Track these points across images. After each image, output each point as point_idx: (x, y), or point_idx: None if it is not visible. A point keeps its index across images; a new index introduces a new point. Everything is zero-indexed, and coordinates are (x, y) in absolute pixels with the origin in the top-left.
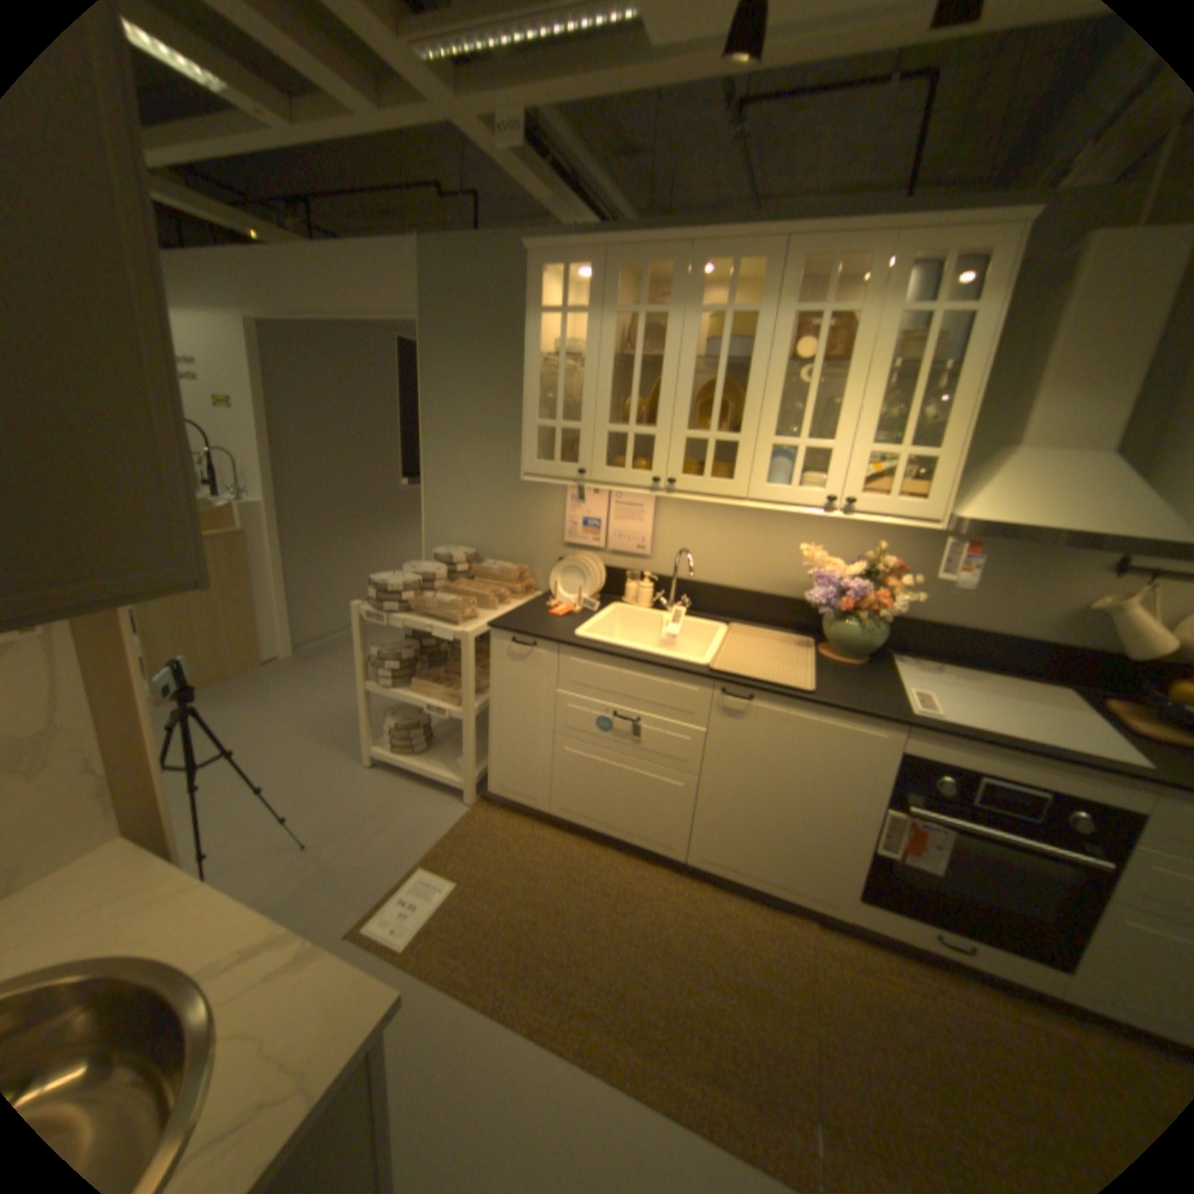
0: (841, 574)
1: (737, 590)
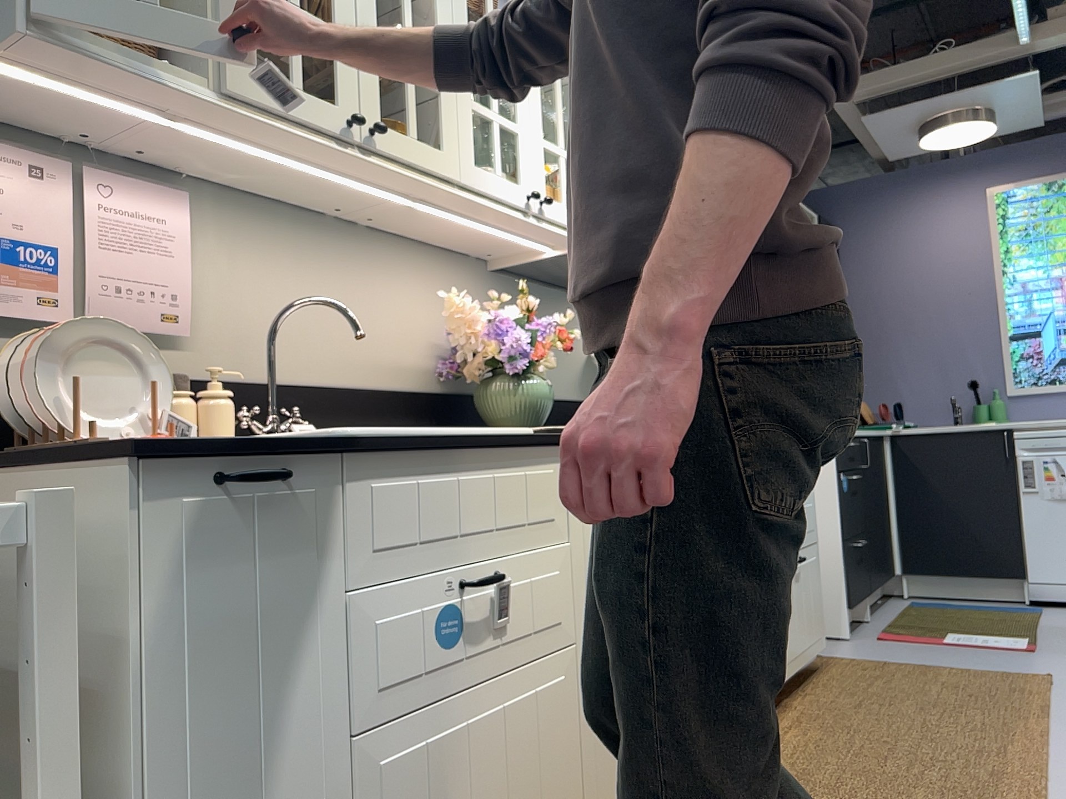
0: (480, 330)
1: (342, 388)
